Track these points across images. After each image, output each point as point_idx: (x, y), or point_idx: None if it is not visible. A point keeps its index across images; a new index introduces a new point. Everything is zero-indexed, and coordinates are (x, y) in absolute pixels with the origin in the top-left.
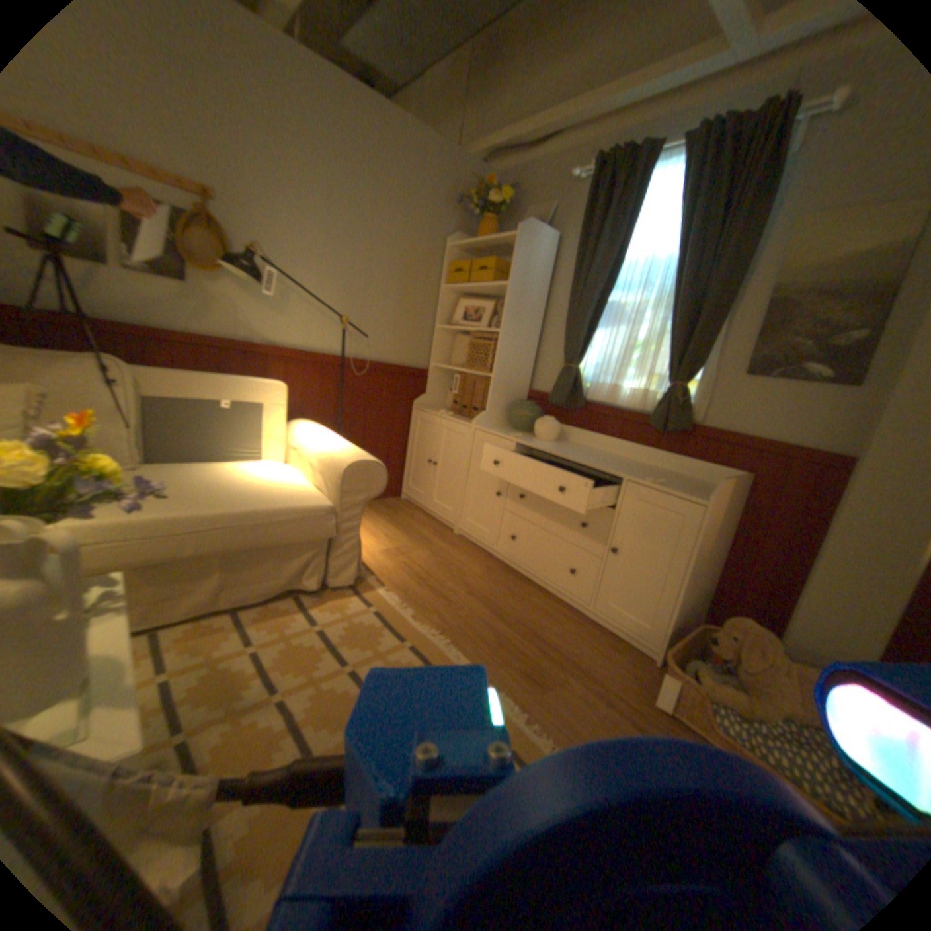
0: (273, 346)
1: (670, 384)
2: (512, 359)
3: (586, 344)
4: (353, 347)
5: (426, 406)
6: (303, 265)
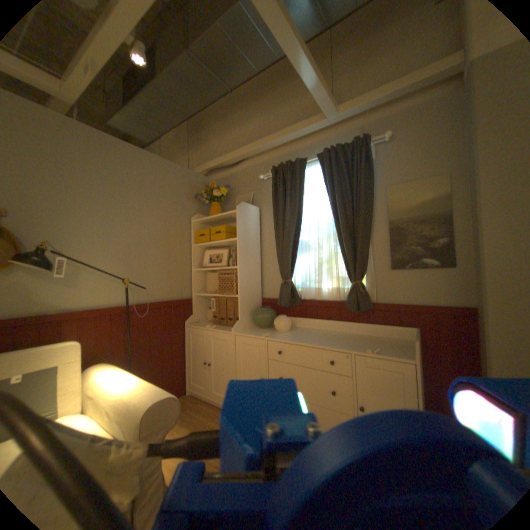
0: (68, 312)
1: (352, 282)
2: (248, 282)
3: (292, 265)
4: (136, 296)
5: (195, 322)
6: (91, 249)
